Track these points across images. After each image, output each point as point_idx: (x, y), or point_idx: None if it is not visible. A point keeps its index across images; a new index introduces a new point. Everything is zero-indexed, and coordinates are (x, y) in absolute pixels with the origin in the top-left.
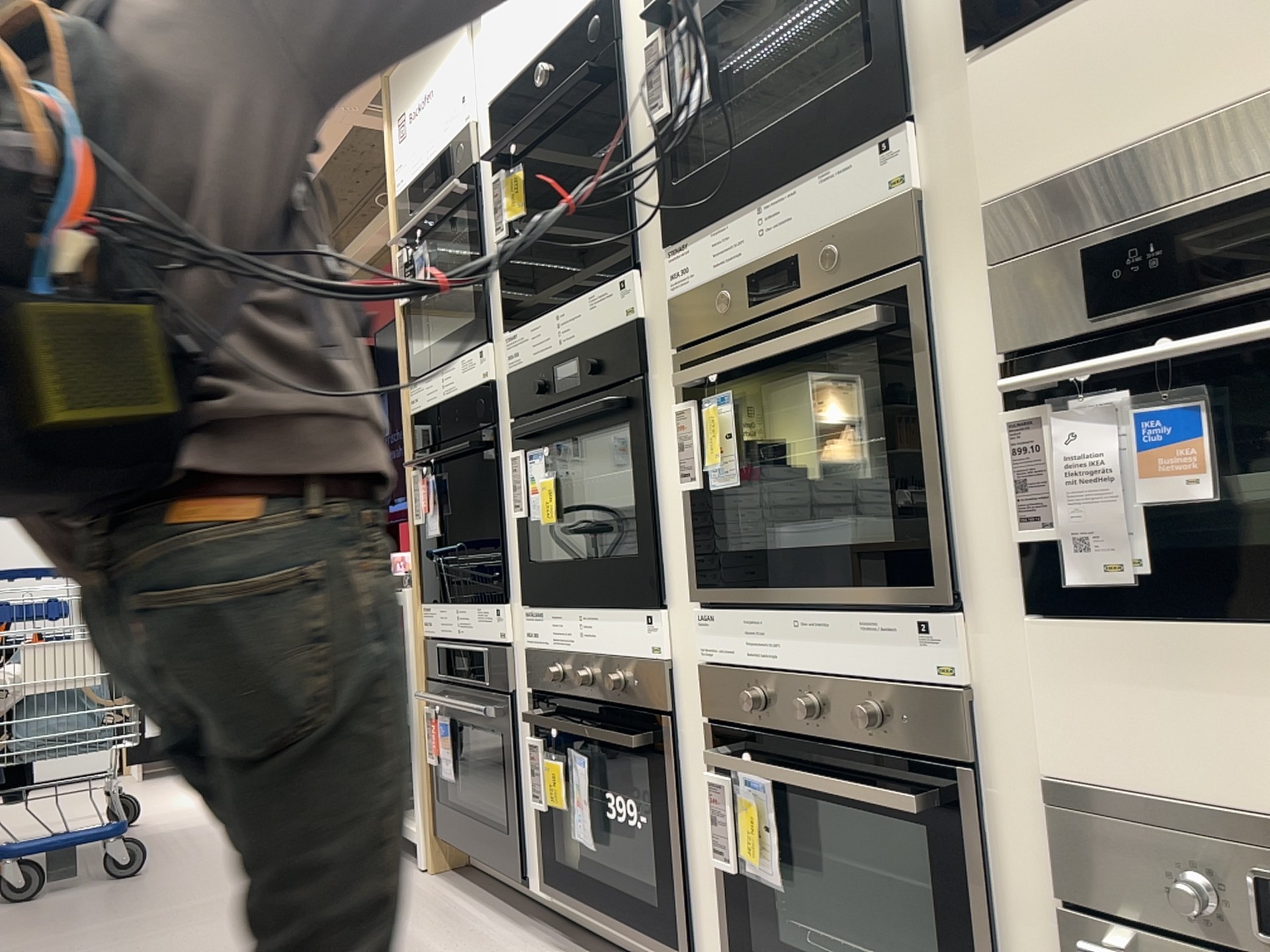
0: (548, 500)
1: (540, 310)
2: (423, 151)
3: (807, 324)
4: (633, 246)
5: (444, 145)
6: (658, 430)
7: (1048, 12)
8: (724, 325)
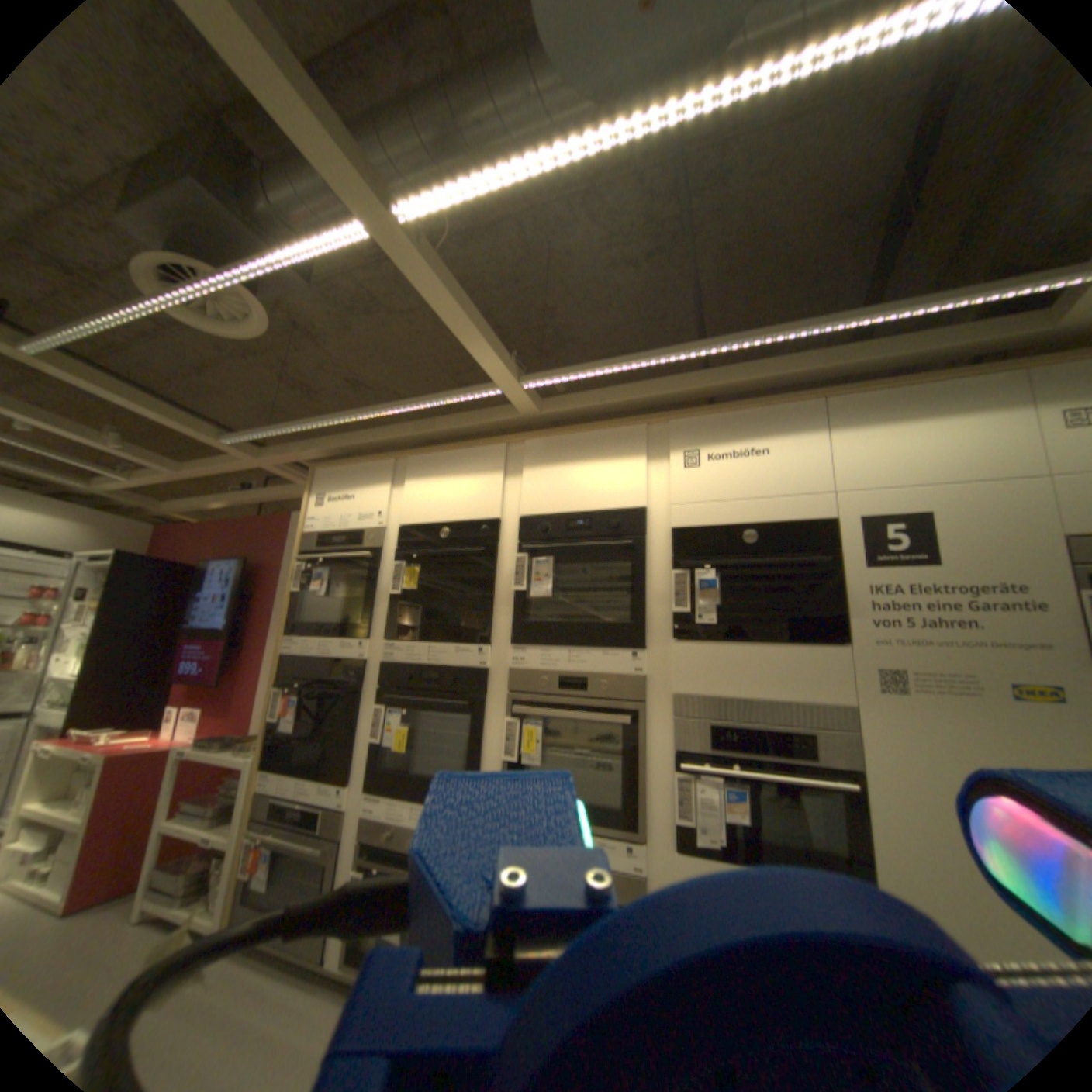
0: (403, 739)
1: (415, 638)
2: (337, 520)
3: (588, 707)
4: (487, 632)
5: (357, 526)
6: (488, 723)
7: (701, 636)
8: (540, 691)
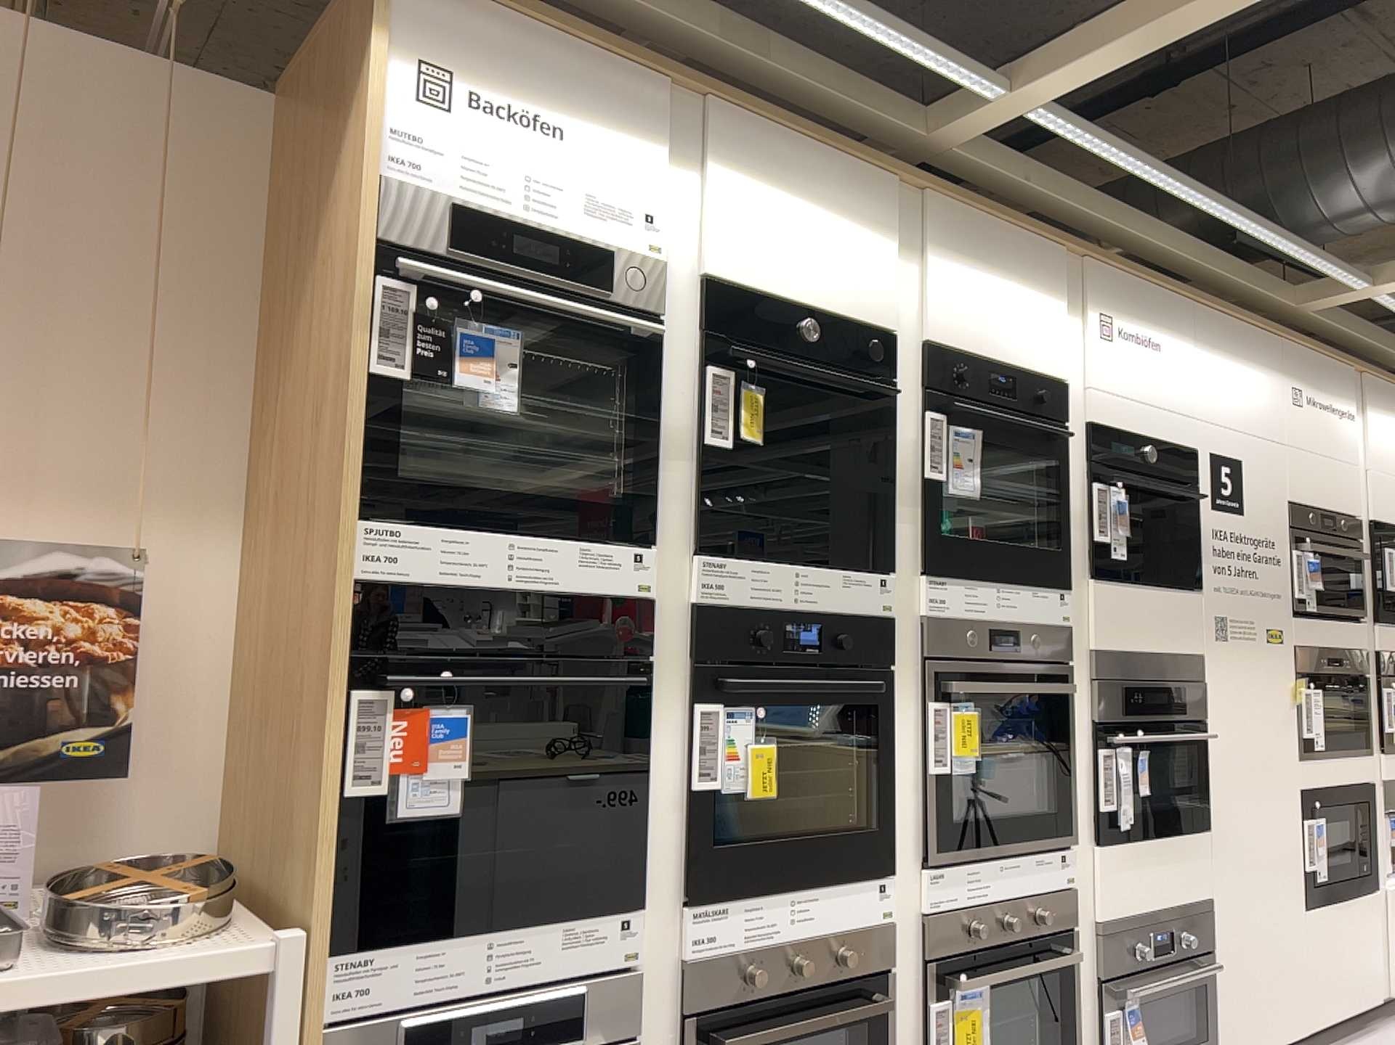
0: (770, 769)
1: (759, 553)
2: (516, 186)
3: (1021, 675)
4: (882, 551)
5: (588, 231)
6: (895, 717)
7: (1106, 576)
8: (967, 654)
